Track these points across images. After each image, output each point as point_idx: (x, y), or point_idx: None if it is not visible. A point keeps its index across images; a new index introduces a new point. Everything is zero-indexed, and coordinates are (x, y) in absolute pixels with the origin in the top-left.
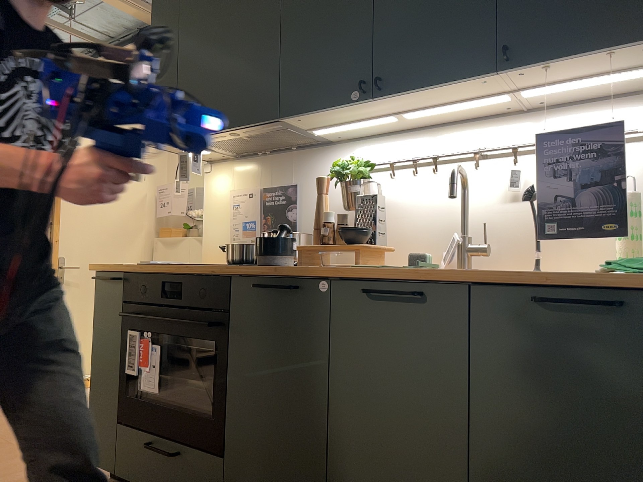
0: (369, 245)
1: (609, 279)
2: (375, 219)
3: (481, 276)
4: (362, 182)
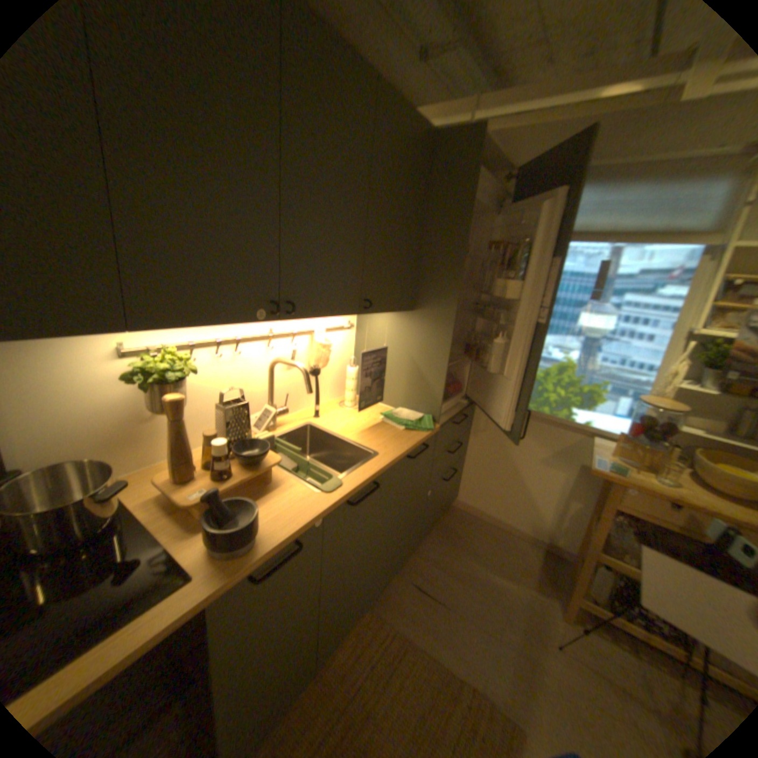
0: (267, 456)
1: (425, 439)
2: (241, 425)
3: (398, 459)
4: (183, 379)
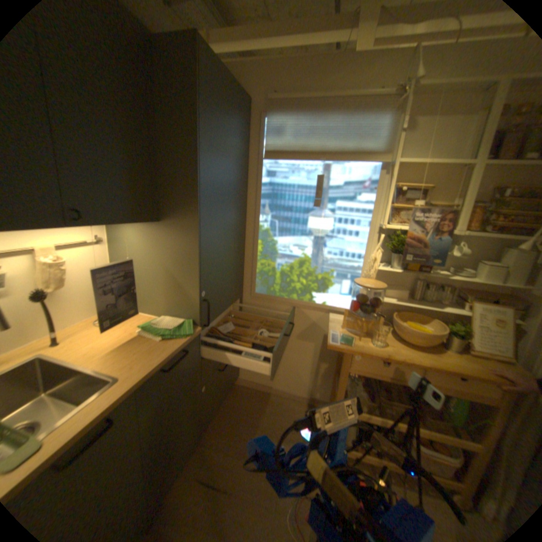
0: None
1: (184, 346)
2: None
3: (144, 380)
4: None
